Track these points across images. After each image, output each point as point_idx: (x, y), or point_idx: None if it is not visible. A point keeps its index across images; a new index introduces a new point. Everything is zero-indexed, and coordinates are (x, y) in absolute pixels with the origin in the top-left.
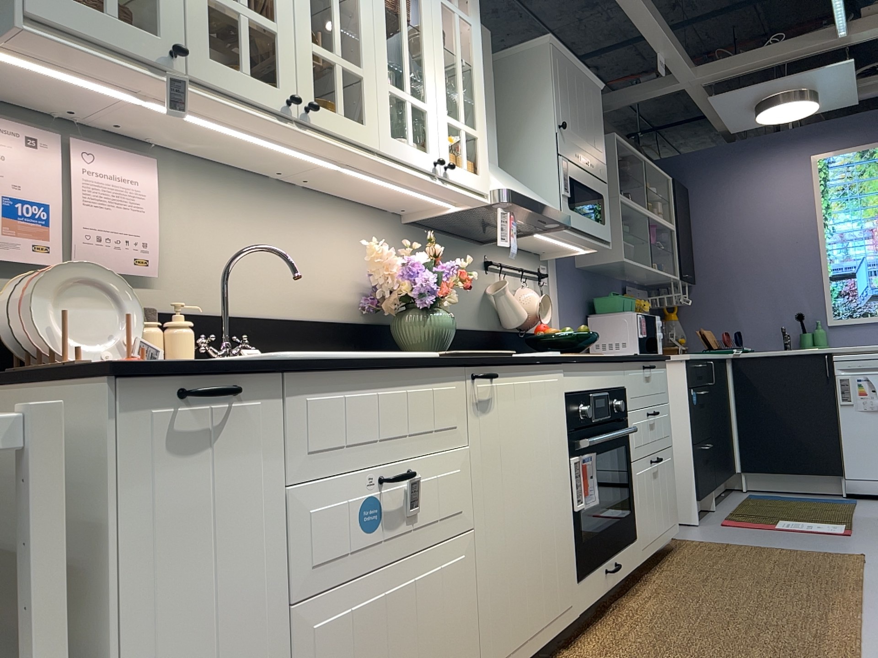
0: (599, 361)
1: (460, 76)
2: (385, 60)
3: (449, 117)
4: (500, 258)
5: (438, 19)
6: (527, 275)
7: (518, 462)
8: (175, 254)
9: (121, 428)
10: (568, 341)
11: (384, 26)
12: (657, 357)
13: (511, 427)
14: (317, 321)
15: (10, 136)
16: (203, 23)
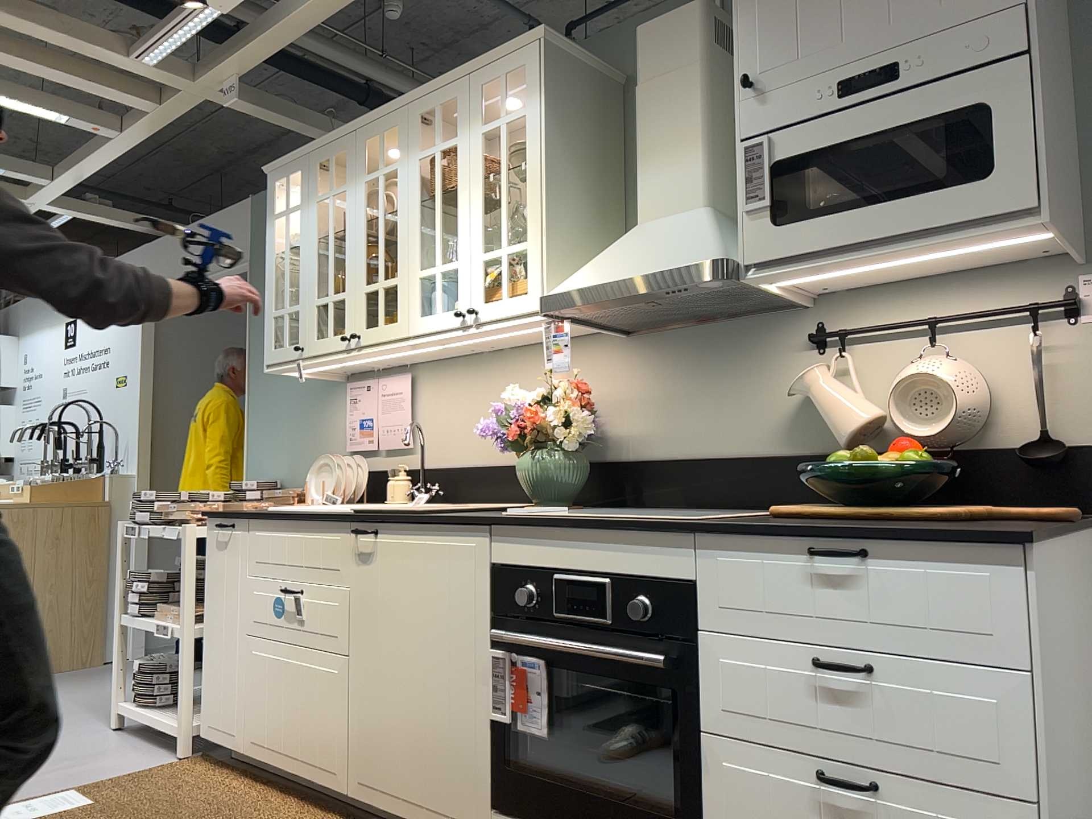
0: (572, 527)
1: (502, 193)
2: (415, 252)
3: (484, 252)
4: (862, 315)
5: (476, 156)
6: (985, 320)
7: (400, 621)
8: (424, 429)
9: (209, 536)
10: (837, 478)
11: (416, 223)
12: (885, 531)
13: (392, 583)
14: (514, 466)
15: (361, 388)
16: (313, 322)
